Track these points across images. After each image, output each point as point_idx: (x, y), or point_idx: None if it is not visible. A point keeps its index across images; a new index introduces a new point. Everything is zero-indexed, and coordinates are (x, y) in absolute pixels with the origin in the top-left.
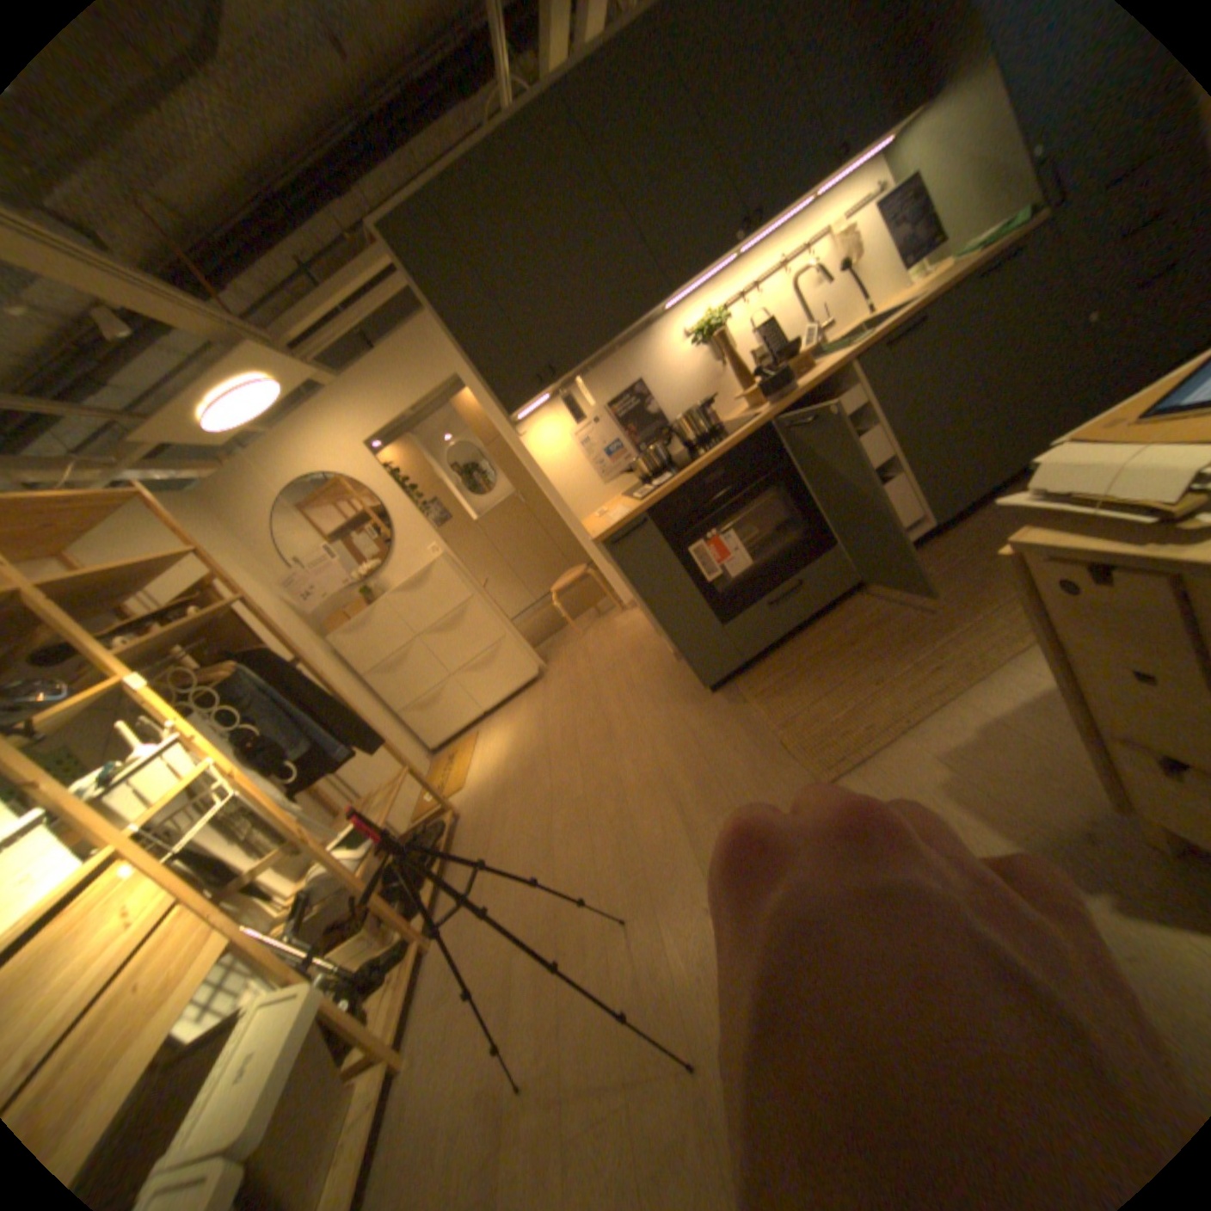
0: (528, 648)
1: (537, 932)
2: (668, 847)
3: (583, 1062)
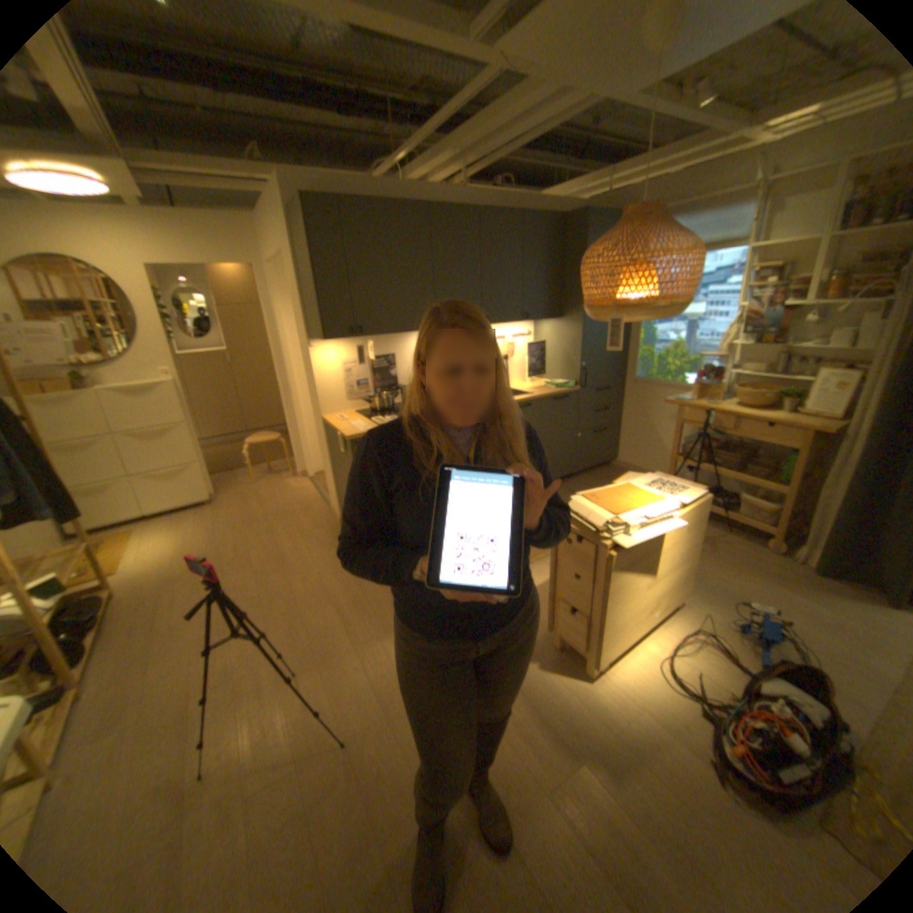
0: (206, 480)
1: (214, 686)
2: (330, 636)
3: (260, 757)
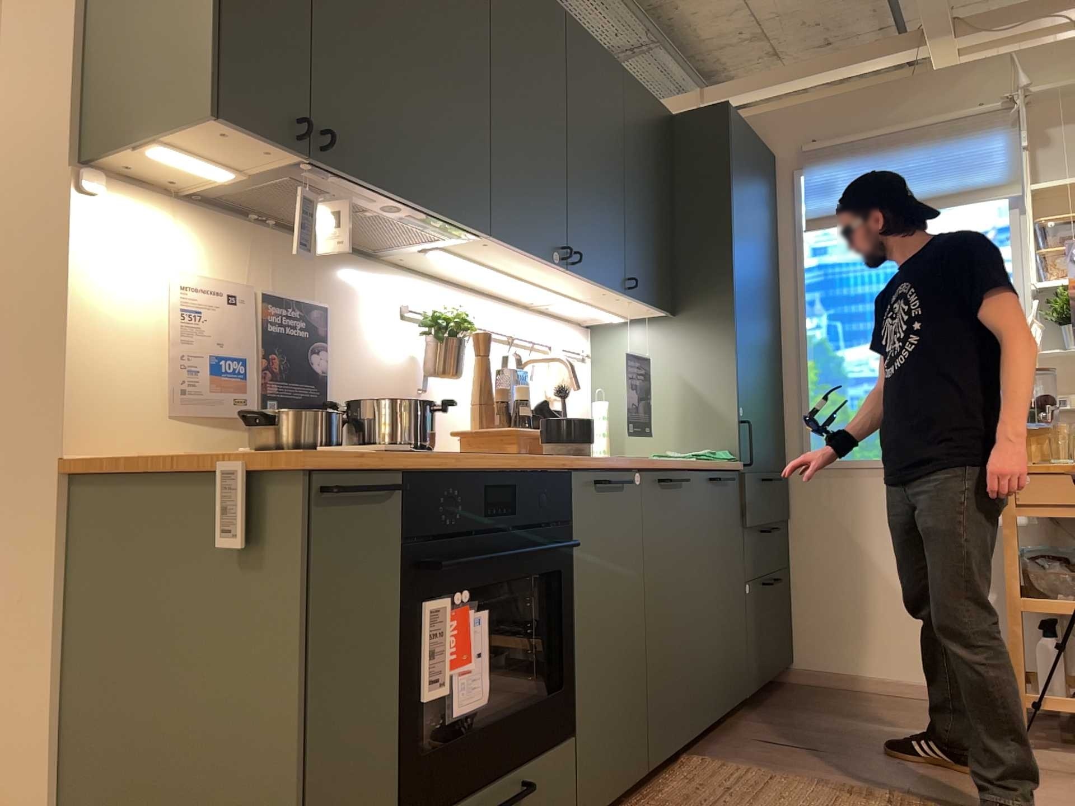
0: None
1: None
2: None
3: None
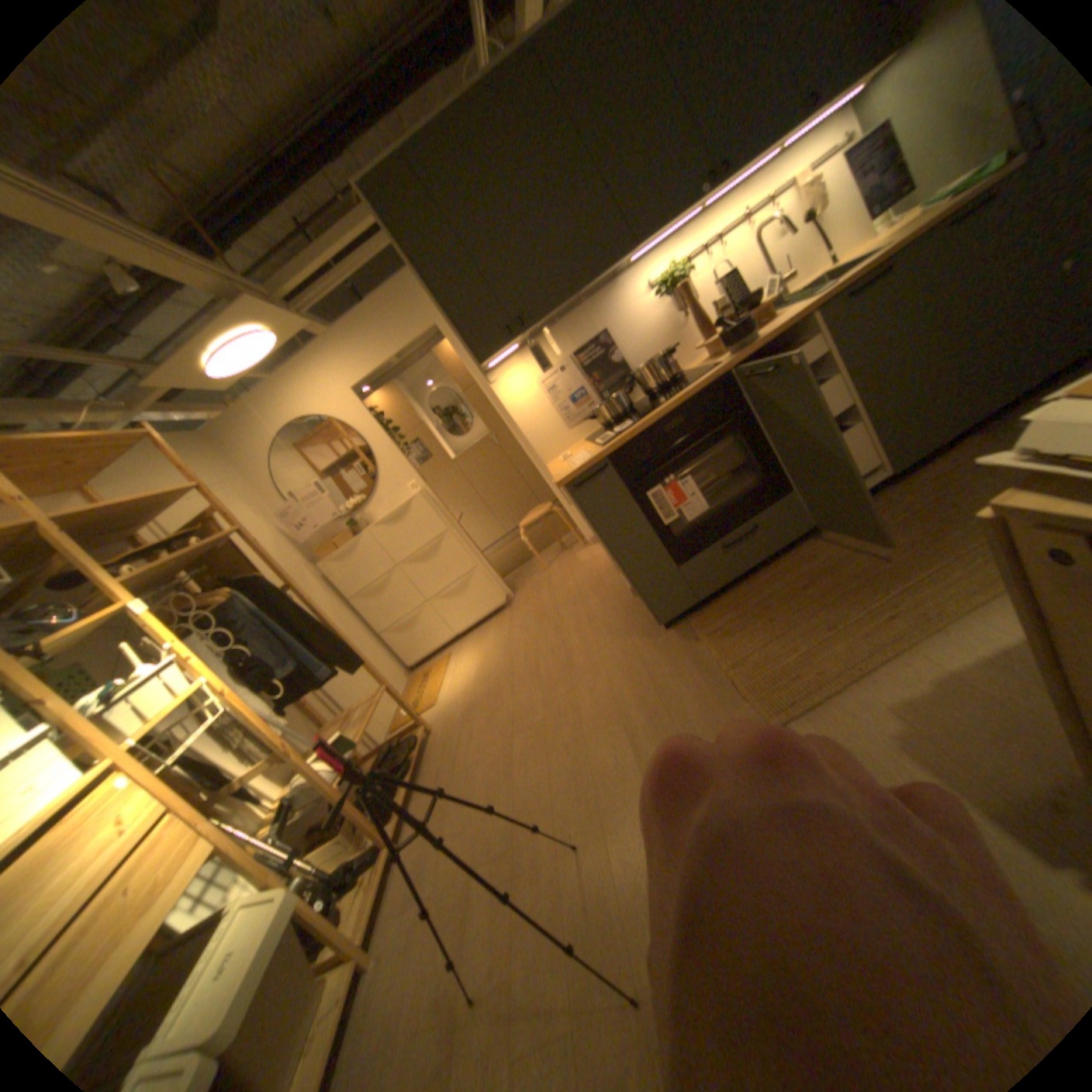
0: (497, 578)
1: (495, 850)
2: (620, 777)
3: (533, 982)
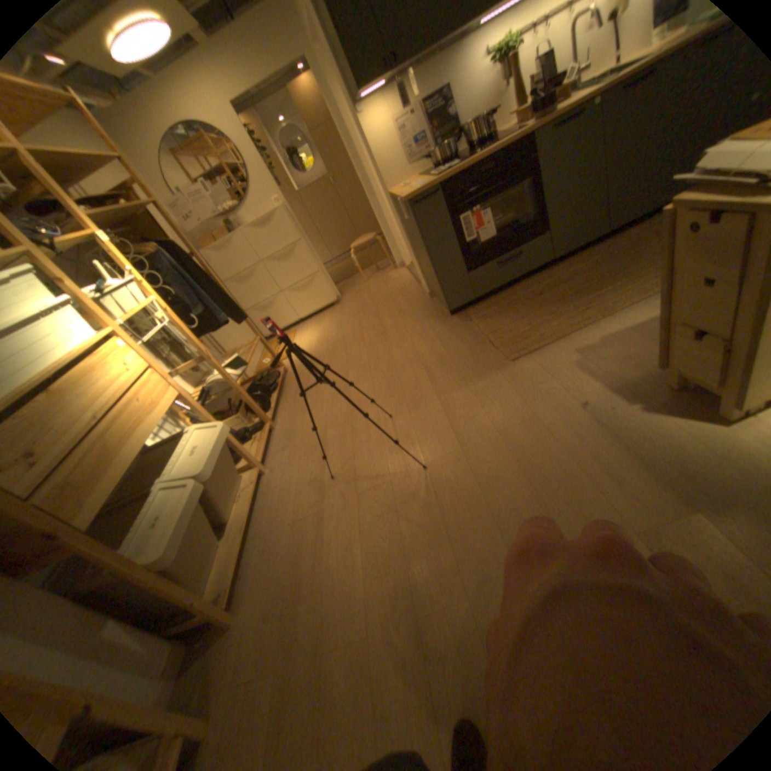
0: (331, 283)
1: (340, 420)
2: (418, 386)
3: (367, 467)
